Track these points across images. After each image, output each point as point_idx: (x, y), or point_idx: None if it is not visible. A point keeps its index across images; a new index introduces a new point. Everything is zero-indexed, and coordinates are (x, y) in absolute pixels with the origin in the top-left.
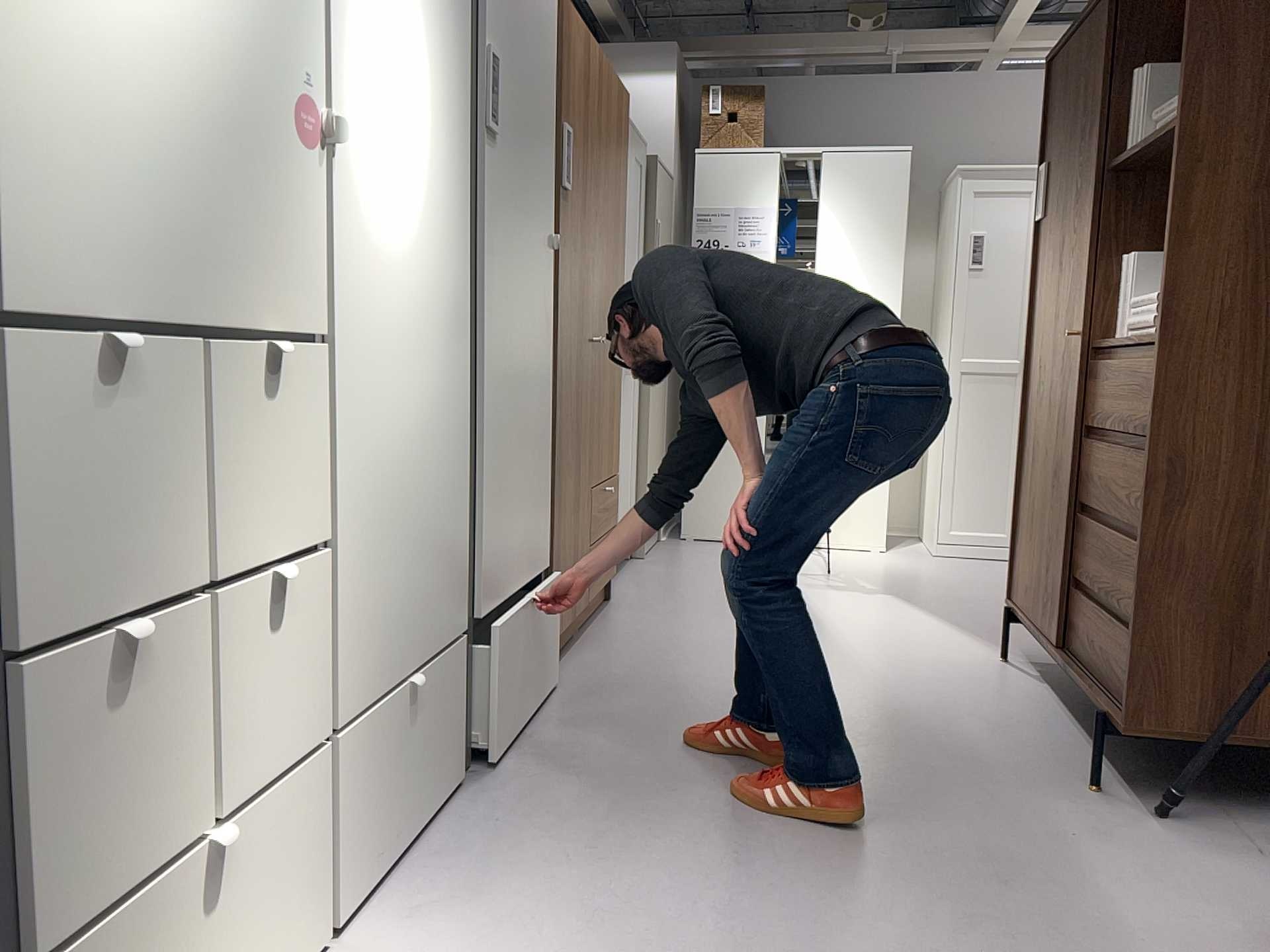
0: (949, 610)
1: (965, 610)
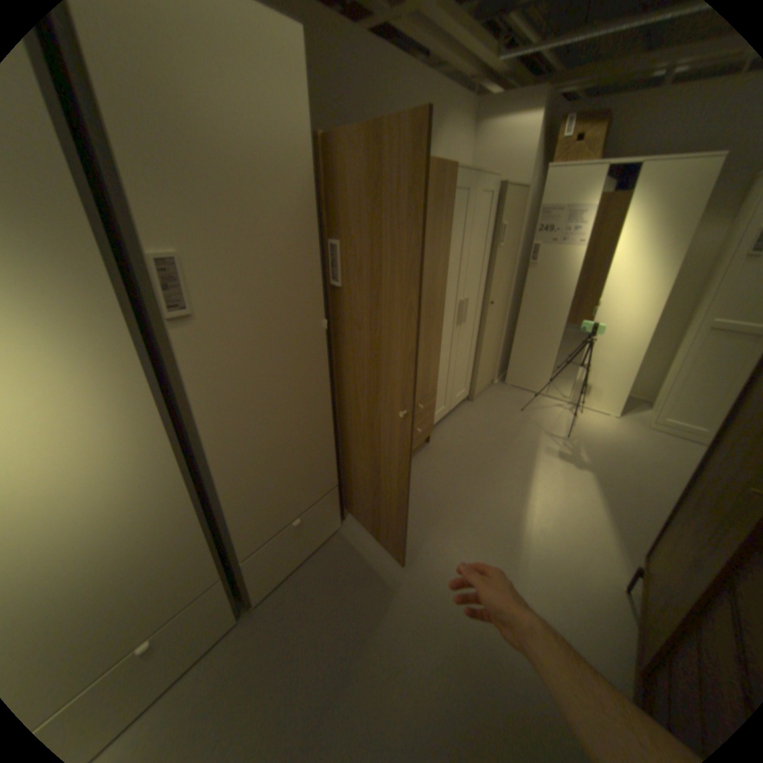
0: (624, 502)
1: (637, 505)
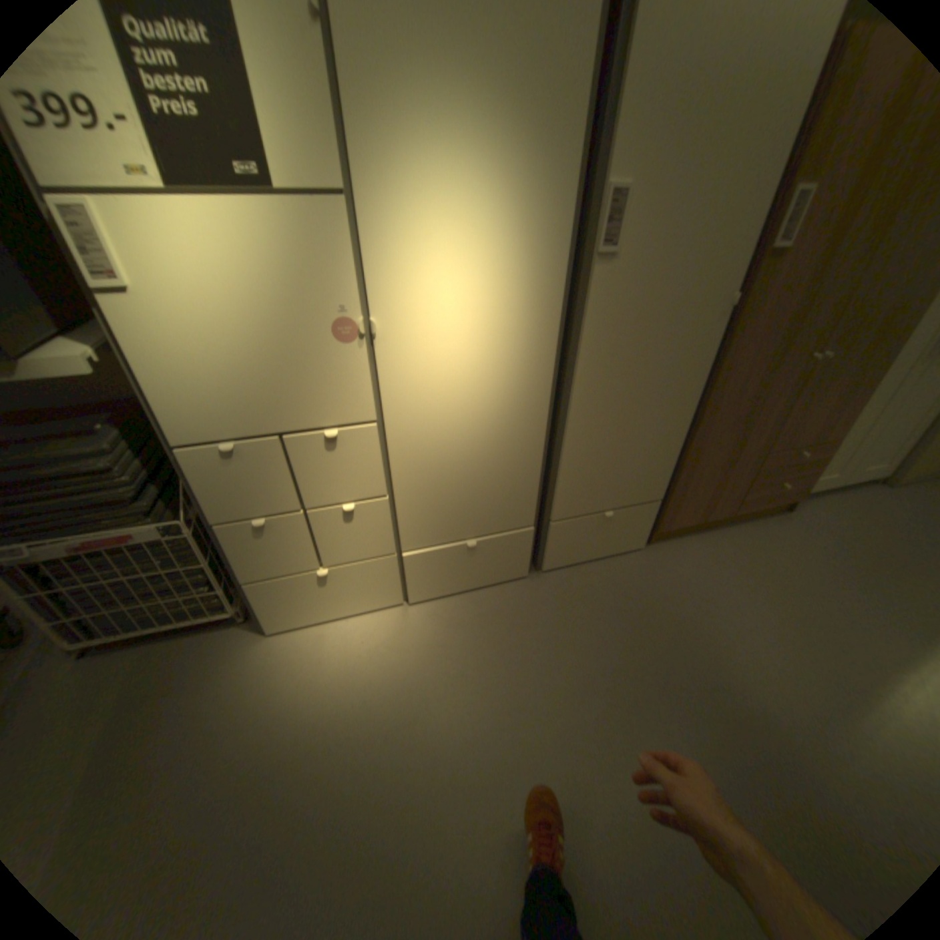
0: None
1: None
